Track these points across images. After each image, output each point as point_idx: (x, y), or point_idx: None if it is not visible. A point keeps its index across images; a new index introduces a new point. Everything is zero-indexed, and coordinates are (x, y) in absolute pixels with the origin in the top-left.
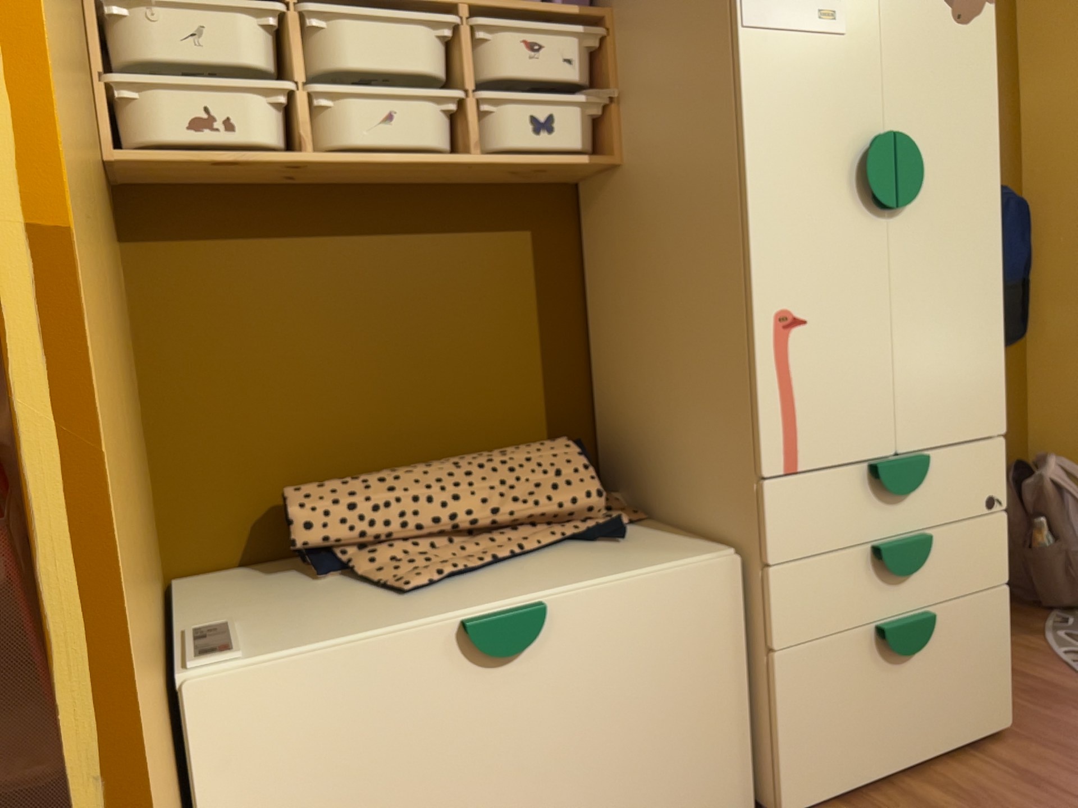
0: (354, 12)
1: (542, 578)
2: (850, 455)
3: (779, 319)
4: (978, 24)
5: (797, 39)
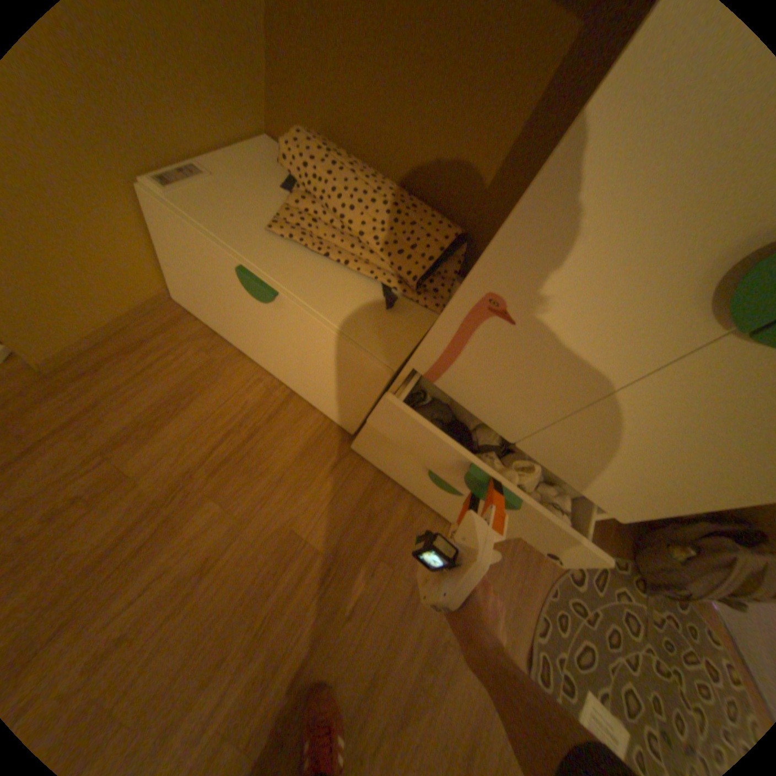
0: None
1: (314, 284)
2: (477, 412)
3: (491, 298)
4: None
5: None
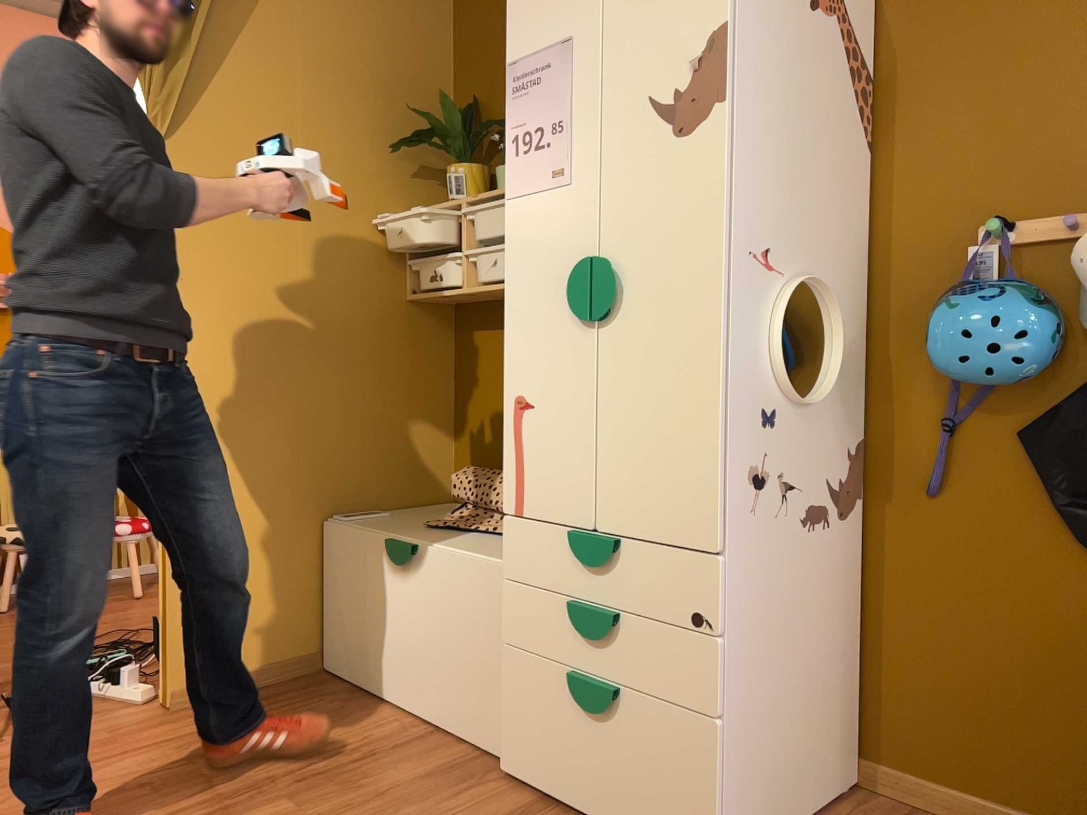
0: (481, 207)
1: (454, 540)
2: (557, 518)
3: (516, 401)
4: (701, 132)
5: (537, 197)
